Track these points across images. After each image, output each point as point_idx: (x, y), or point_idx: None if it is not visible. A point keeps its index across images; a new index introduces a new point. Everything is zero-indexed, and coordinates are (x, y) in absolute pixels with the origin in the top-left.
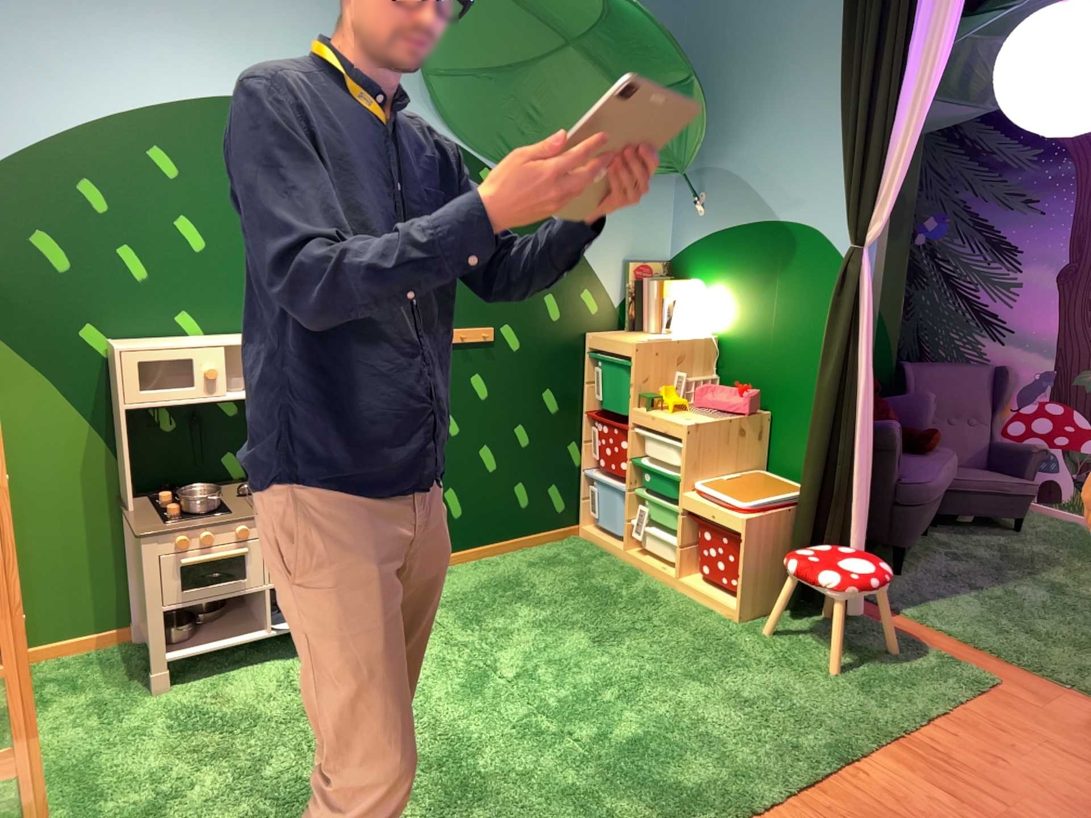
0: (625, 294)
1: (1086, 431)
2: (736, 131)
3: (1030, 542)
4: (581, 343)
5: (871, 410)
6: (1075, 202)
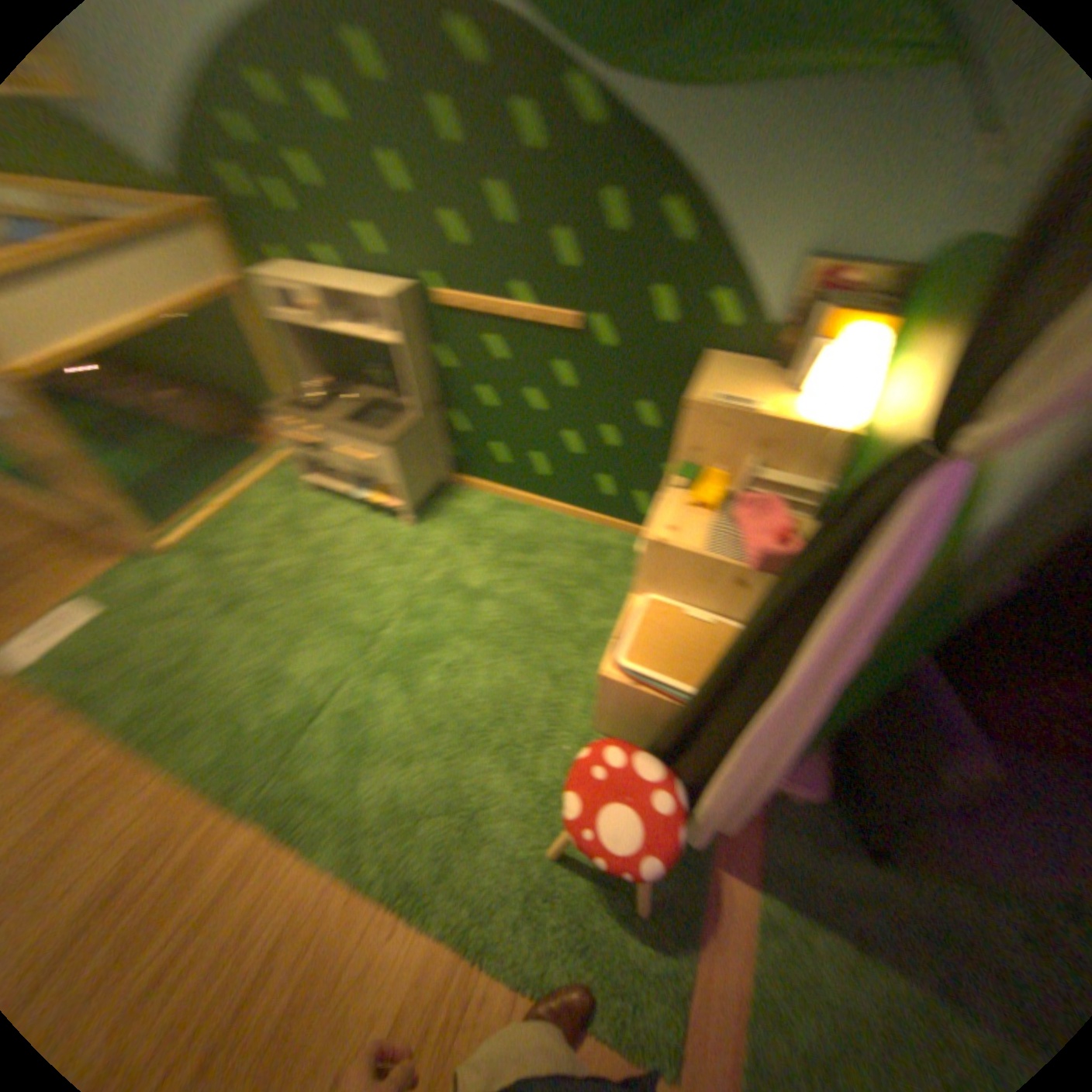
0: (791, 310)
1: None
2: None
3: None
4: (695, 363)
5: (799, 733)
6: None
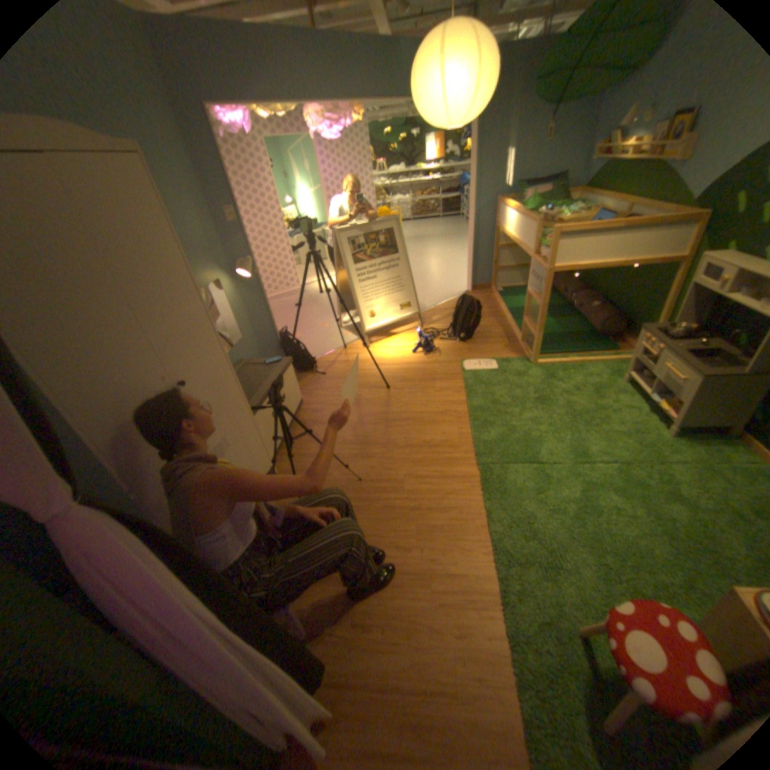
0: None
1: None
2: None
3: None
4: None
5: None
6: None
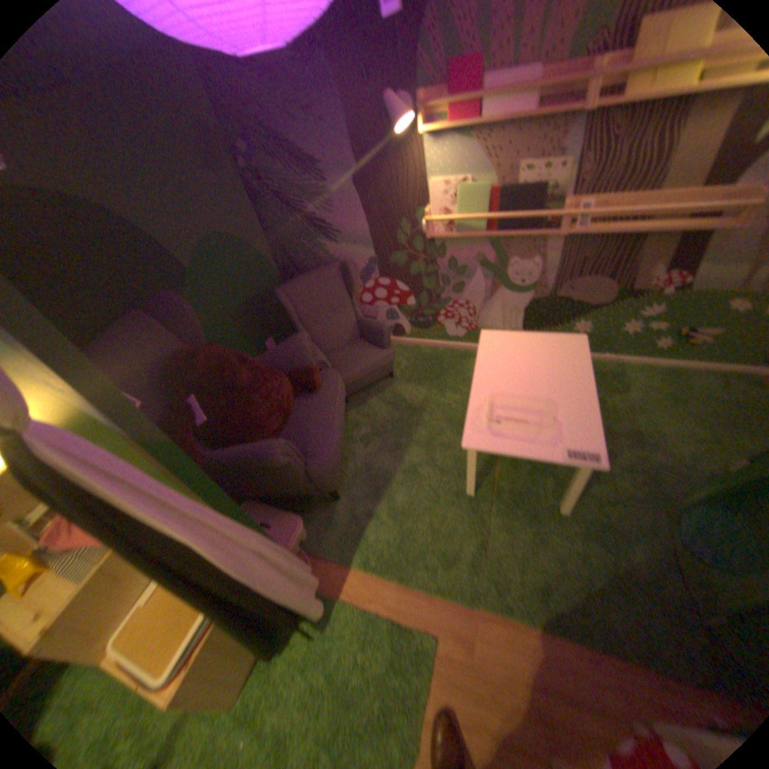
0: None
1: (409, 292)
2: None
3: (403, 389)
4: None
5: (232, 538)
6: (343, 100)
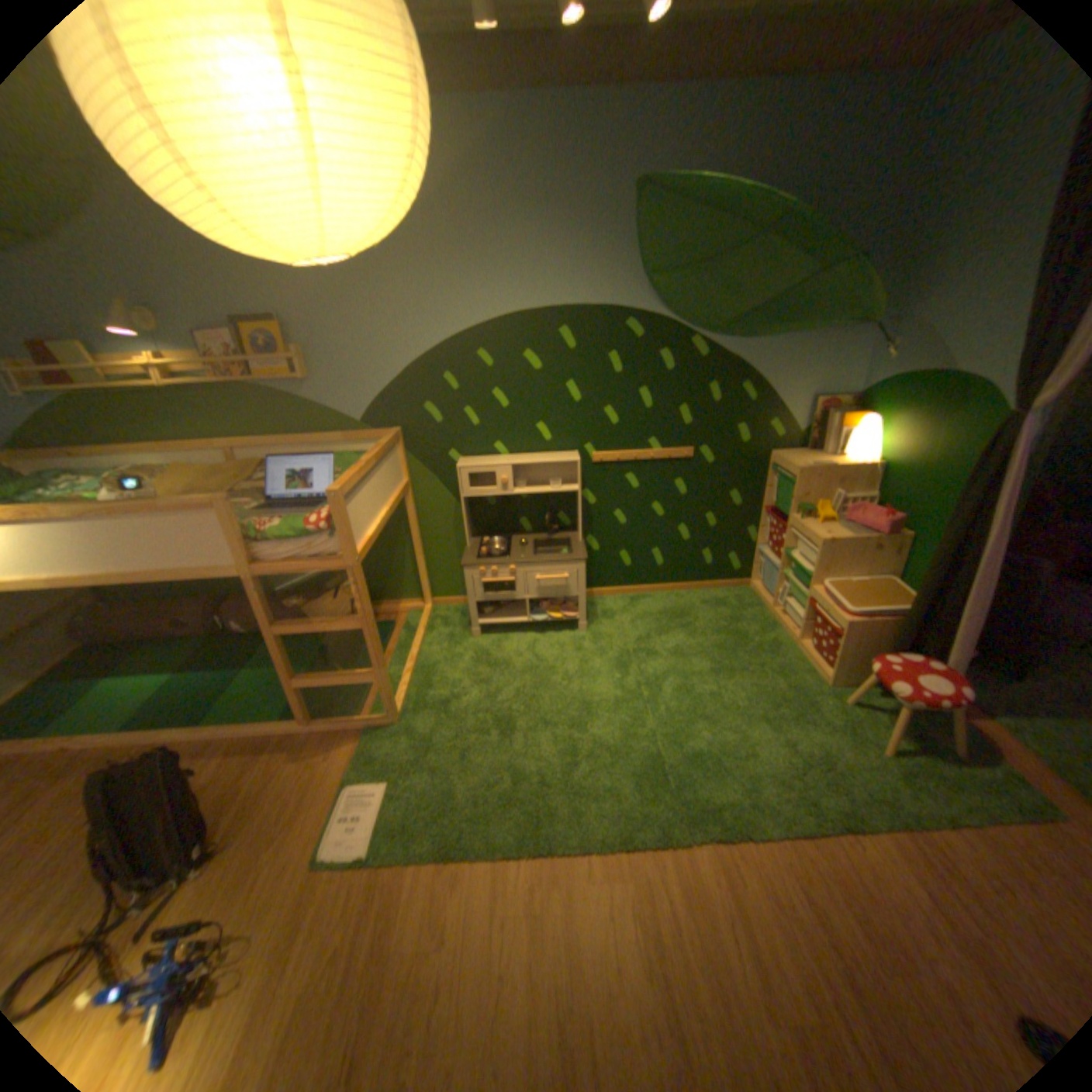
0: (810, 422)
1: None
2: (937, 283)
3: None
4: (764, 459)
5: (1000, 560)
6: None
